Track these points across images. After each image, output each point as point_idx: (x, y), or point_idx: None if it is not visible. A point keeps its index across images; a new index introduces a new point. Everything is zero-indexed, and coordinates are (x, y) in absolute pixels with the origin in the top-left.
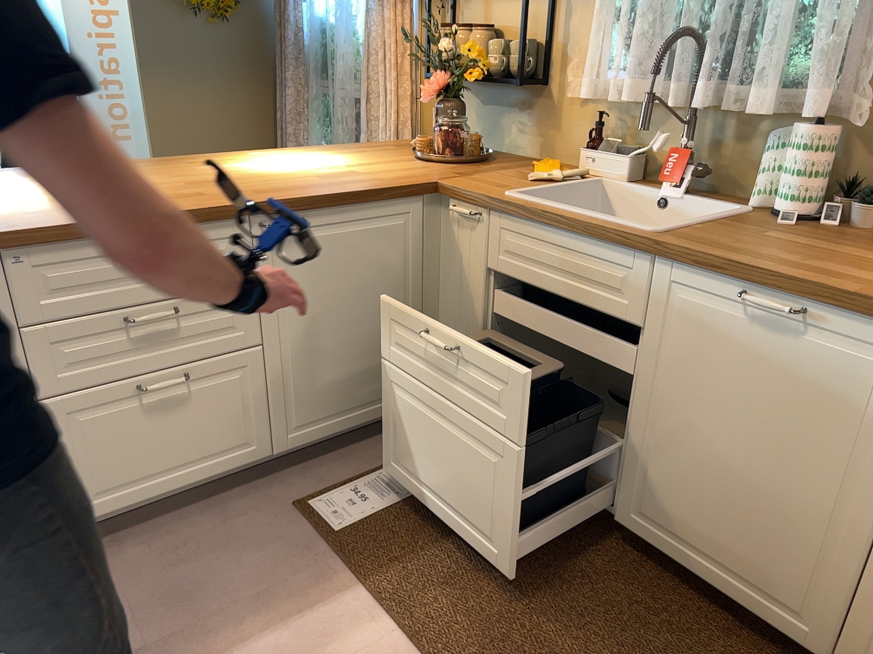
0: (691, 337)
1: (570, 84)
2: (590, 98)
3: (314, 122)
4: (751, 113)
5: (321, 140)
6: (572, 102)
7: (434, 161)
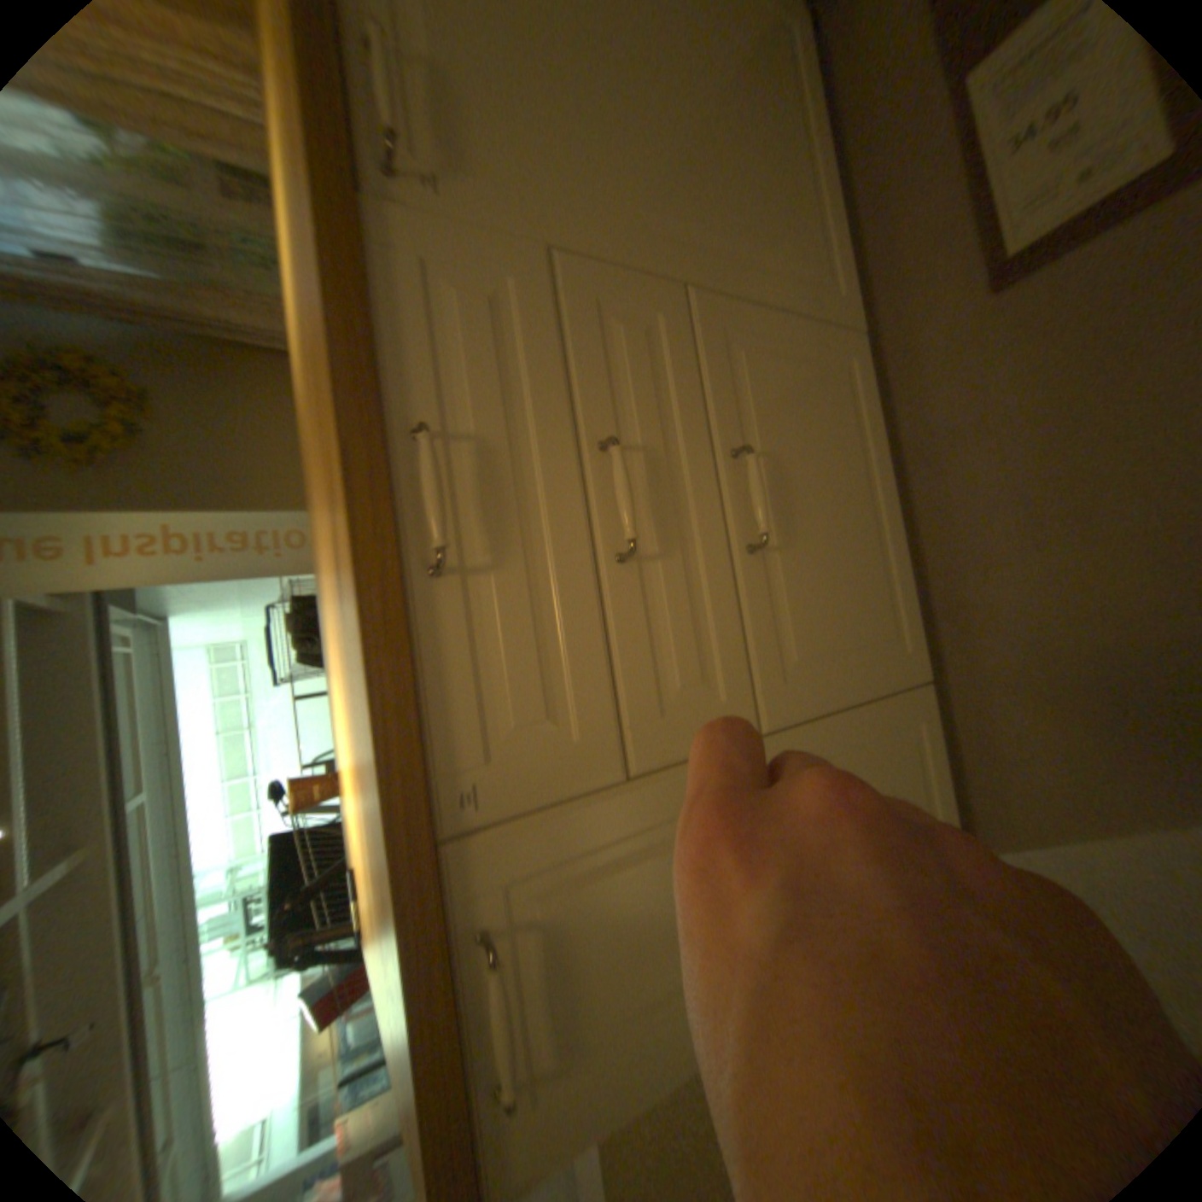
0: None
1: None
2: None
3: None
4: None
5: None
6: None
7: None
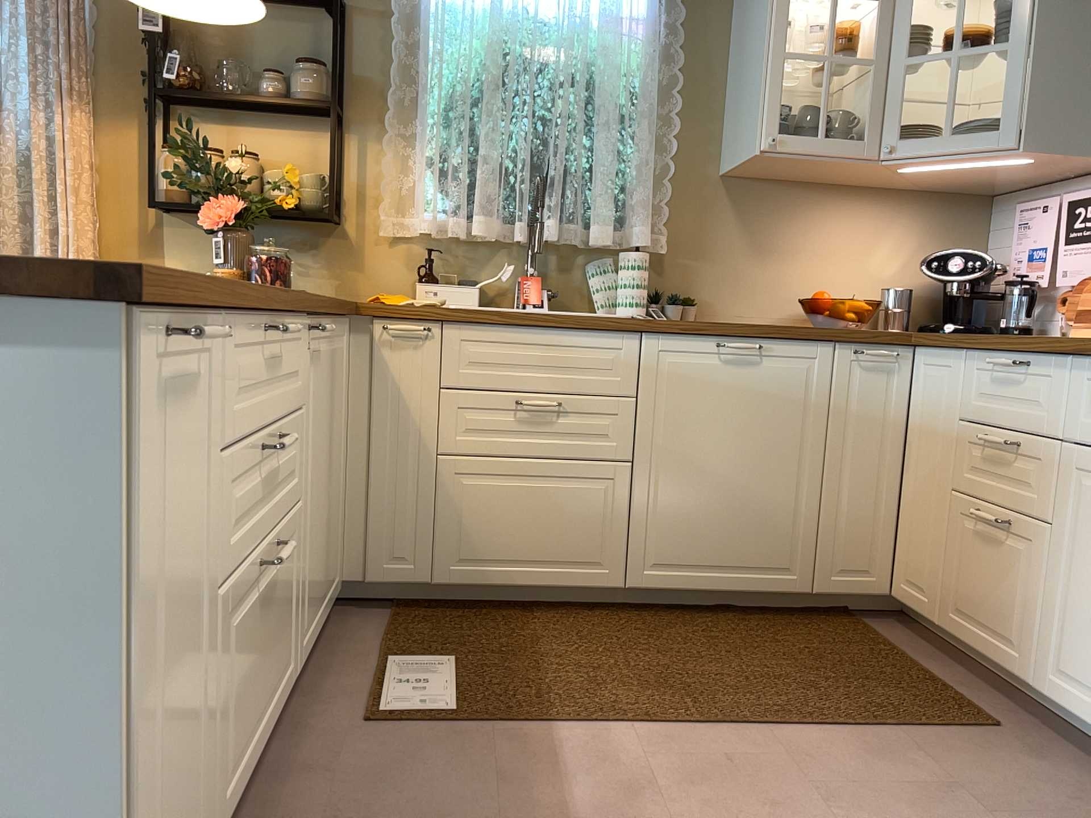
0: (682, 389)
1: (377, 221)
2: (433, 230)
3: None
4: (599, 240)
5: None
6: (380, 240)
7: None
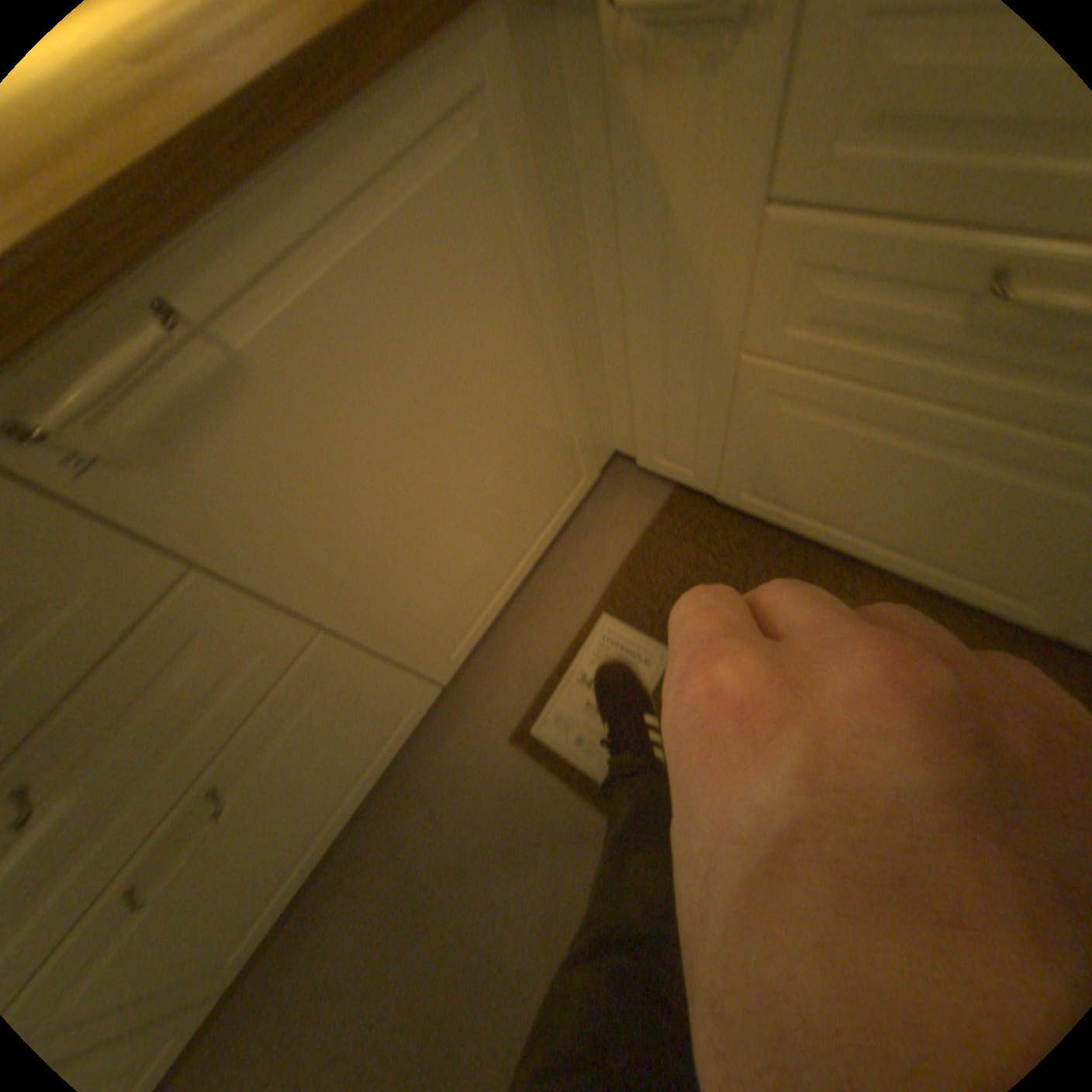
0: None
1: None
2: None
3: None
4: None
5: None
6: None
7: None
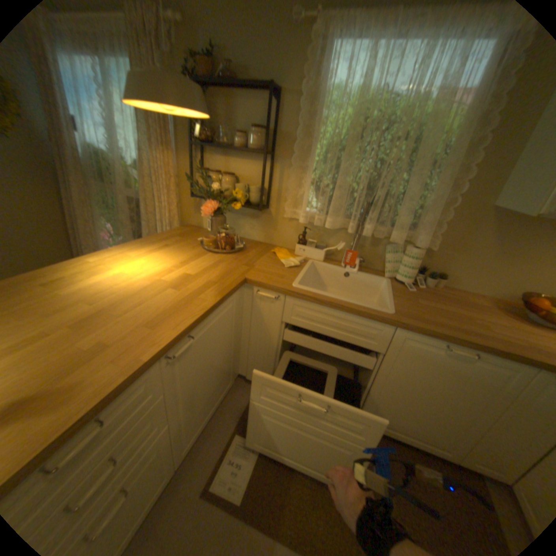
0: (414, 360)
1: (284, 209)
2: (306, 222)
3: (96, 208)
4: (395, 241)
5: (102, 218)
6: (285, 218)
7: (220, 252)
